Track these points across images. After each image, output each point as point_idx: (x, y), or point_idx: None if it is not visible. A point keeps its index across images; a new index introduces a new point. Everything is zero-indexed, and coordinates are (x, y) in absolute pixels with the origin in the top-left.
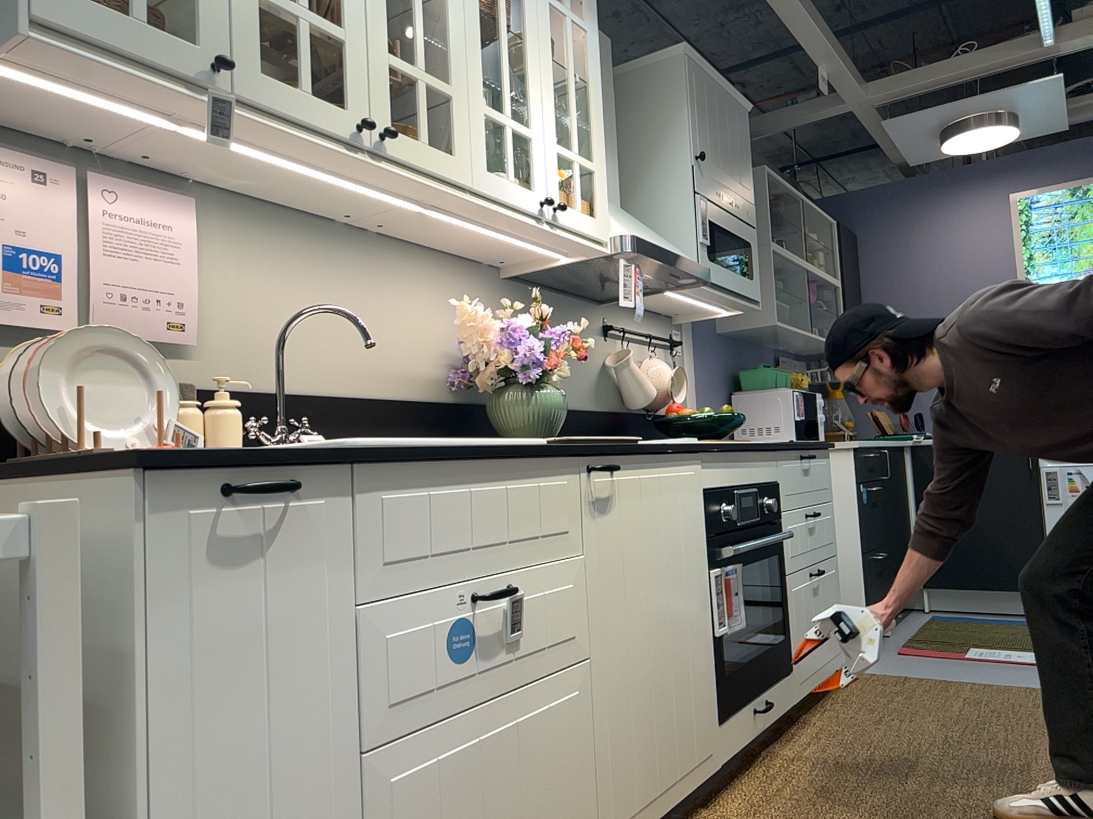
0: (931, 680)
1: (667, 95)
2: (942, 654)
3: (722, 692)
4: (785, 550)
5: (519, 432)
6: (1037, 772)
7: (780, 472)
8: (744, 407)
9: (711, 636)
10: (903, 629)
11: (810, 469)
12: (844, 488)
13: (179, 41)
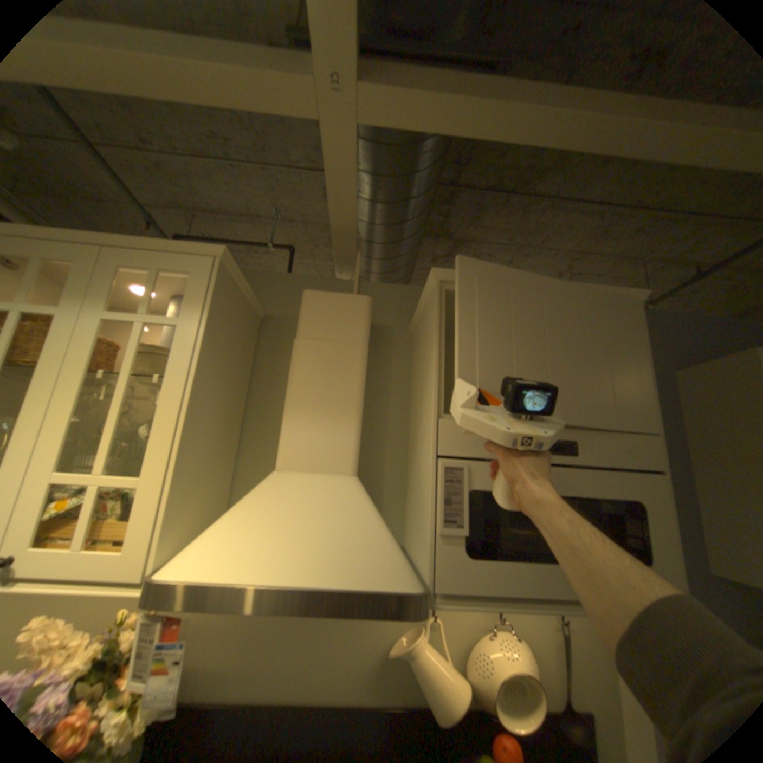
0: None
1: (428, 330)
2: None
3: None
4: None
5: None
6: None
7: None
8: None
9: None
10: None
11: None
12: None
13: None
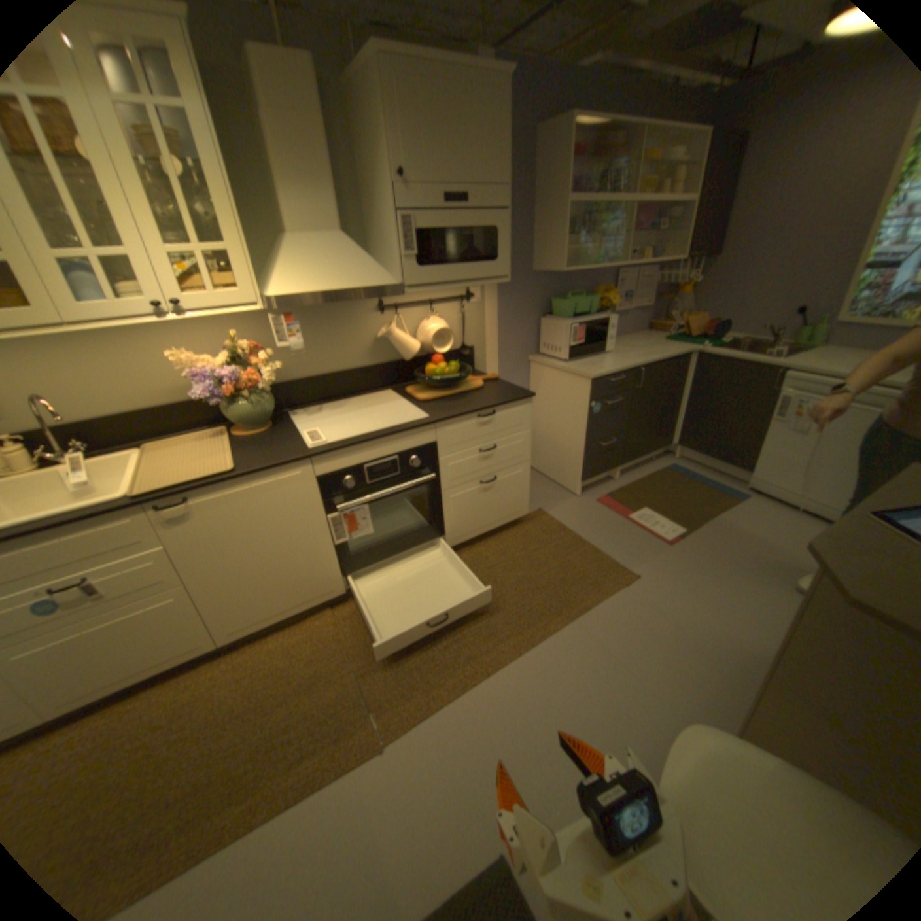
0: (572, 538)
1: (373, 104)
2: (618, 510)
3: (346, 564)
4: (440, 479)
5: (234, 425)
6: (502, 647)
7: (436, 436)
8: (546, 327)
9: (333, 543)
10: (633, 476)
11: (489, 421)
12: (582, 402)
13: None
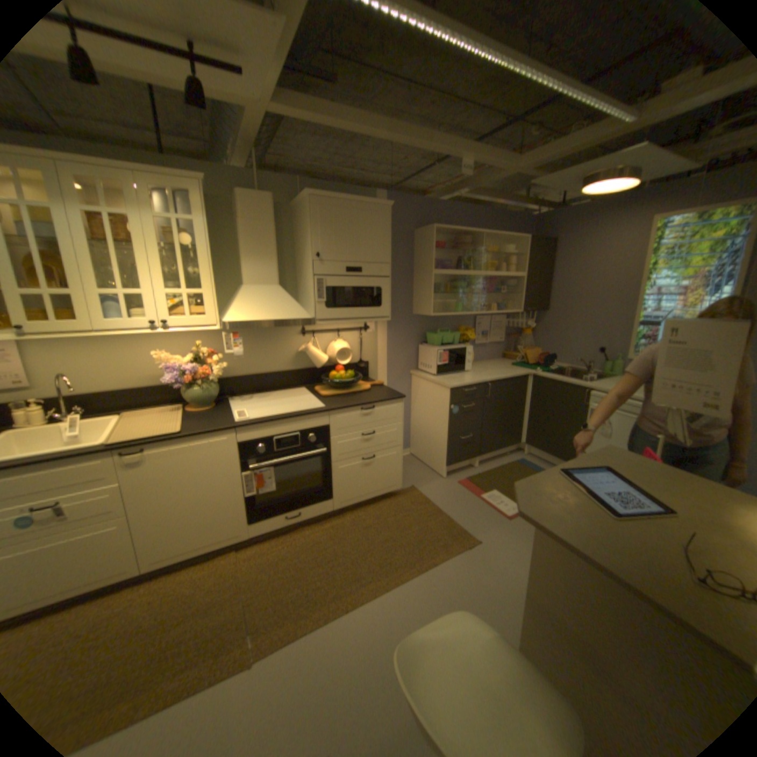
0: (434, 509)
1: (306, 218)
2: (474, 491)
3: (252, 514)
4: (331, 453)
5: (188, 403)
6: (363, 590)
7: (330, 420)
8: (422, 351)
9: (244, 495)
10: (490, 465)
11: (370, 413)
12: (445, 405)
13: None
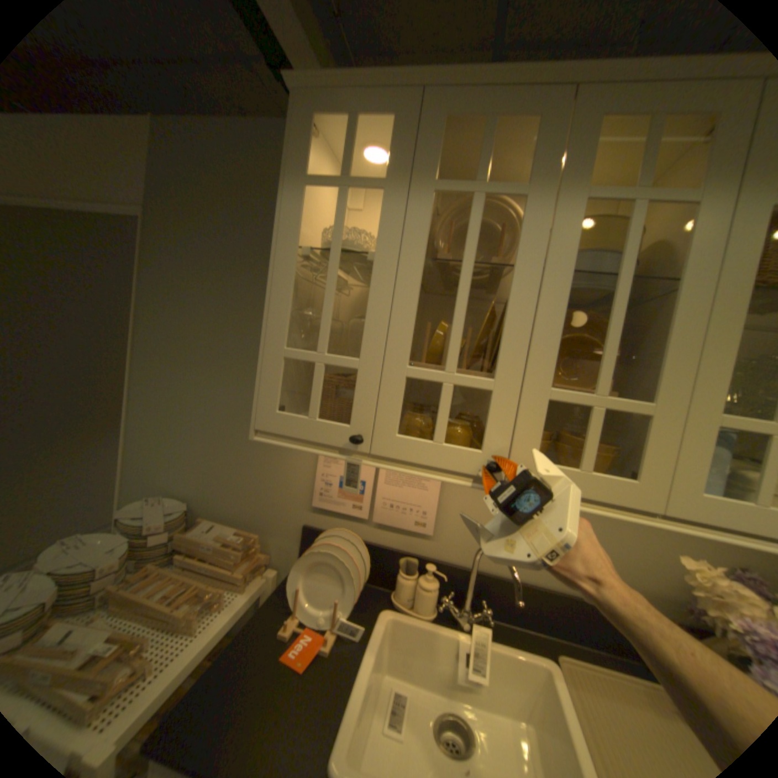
0: None
1: None
2: None
3: None
4: None
5: None
6: None
7: None
8: None
9: None
10: None
11: None
12: None
13: (339, 423)
